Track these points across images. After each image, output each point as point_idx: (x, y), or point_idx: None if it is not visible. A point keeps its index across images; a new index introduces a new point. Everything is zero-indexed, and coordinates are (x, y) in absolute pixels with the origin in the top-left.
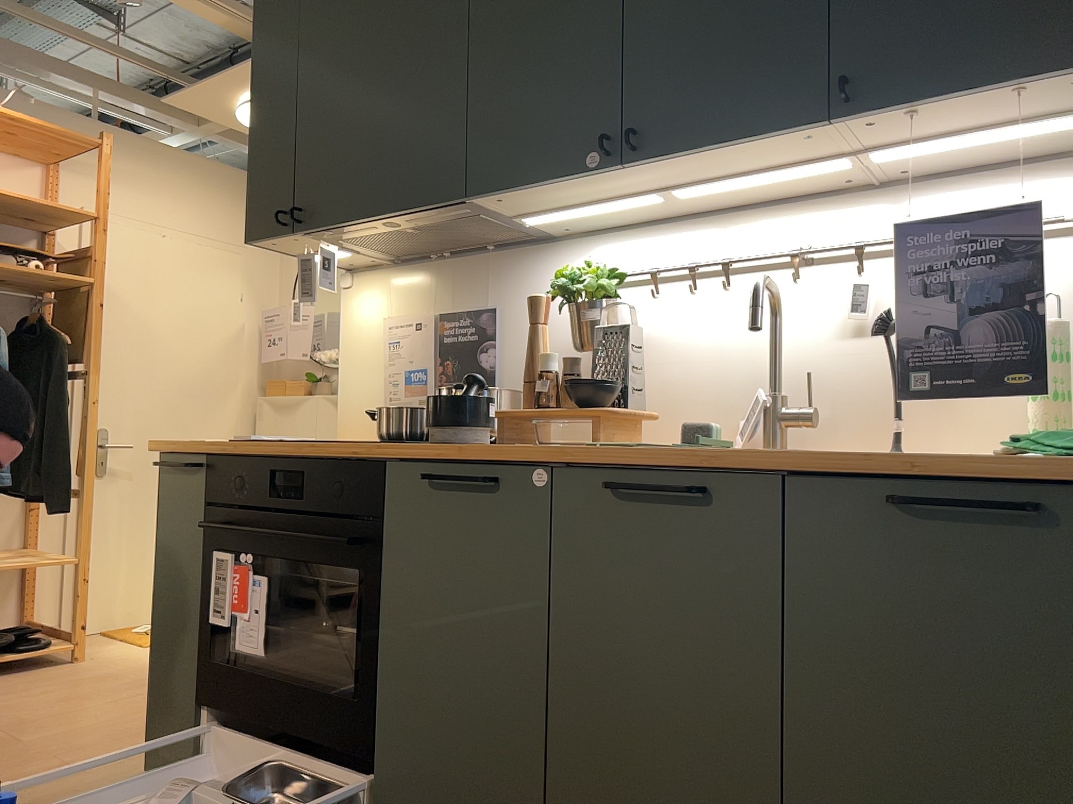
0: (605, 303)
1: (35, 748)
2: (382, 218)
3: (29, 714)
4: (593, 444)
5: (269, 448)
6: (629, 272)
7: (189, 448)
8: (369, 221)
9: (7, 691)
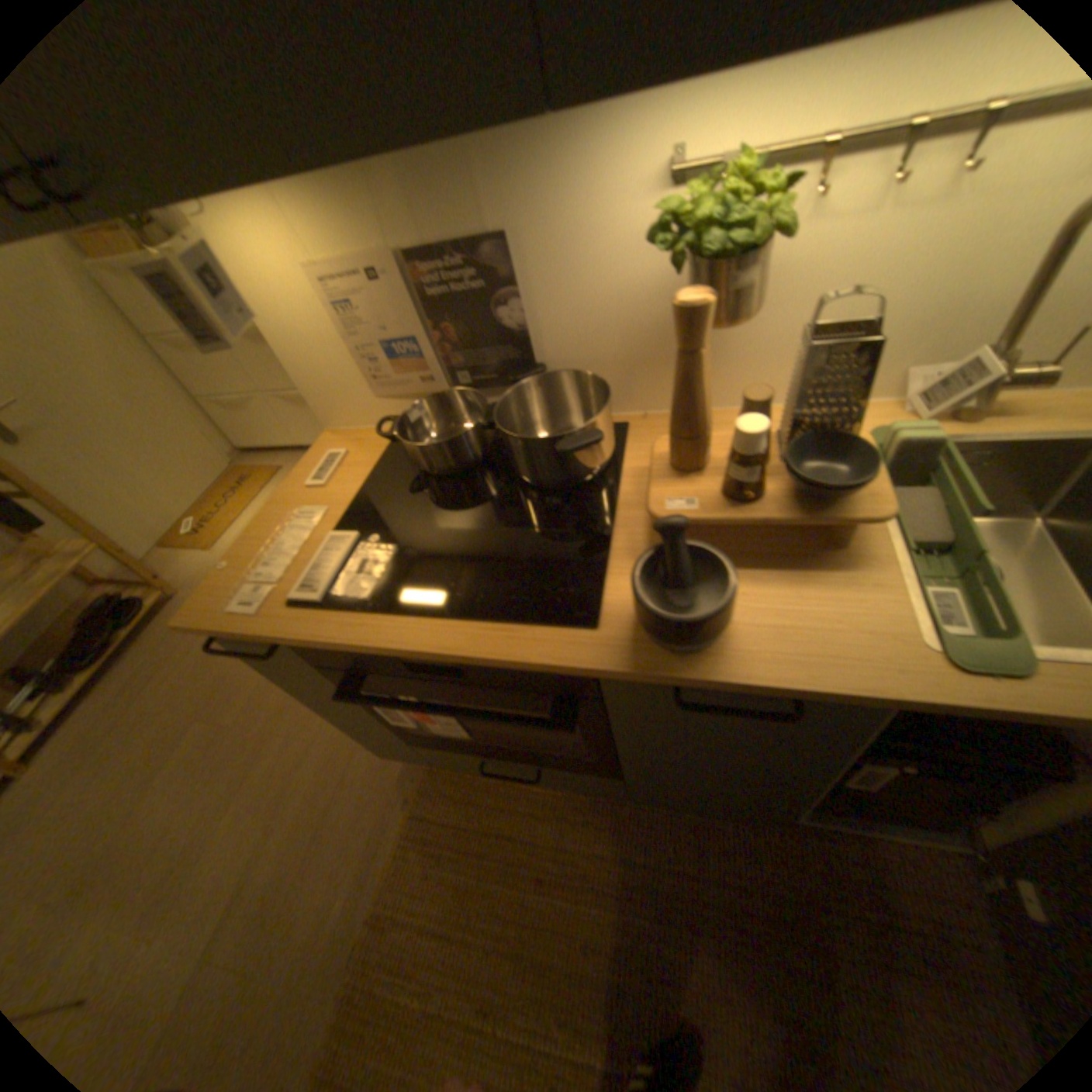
0: (761, 246)
1: (246, 729)
2: (287, 169)
3: (202, 689)
4: (956, 654)
5: (369, 634)
6: (783, 150)
7: (241, 638)
8: (253, 178)
9: (155, 665)
